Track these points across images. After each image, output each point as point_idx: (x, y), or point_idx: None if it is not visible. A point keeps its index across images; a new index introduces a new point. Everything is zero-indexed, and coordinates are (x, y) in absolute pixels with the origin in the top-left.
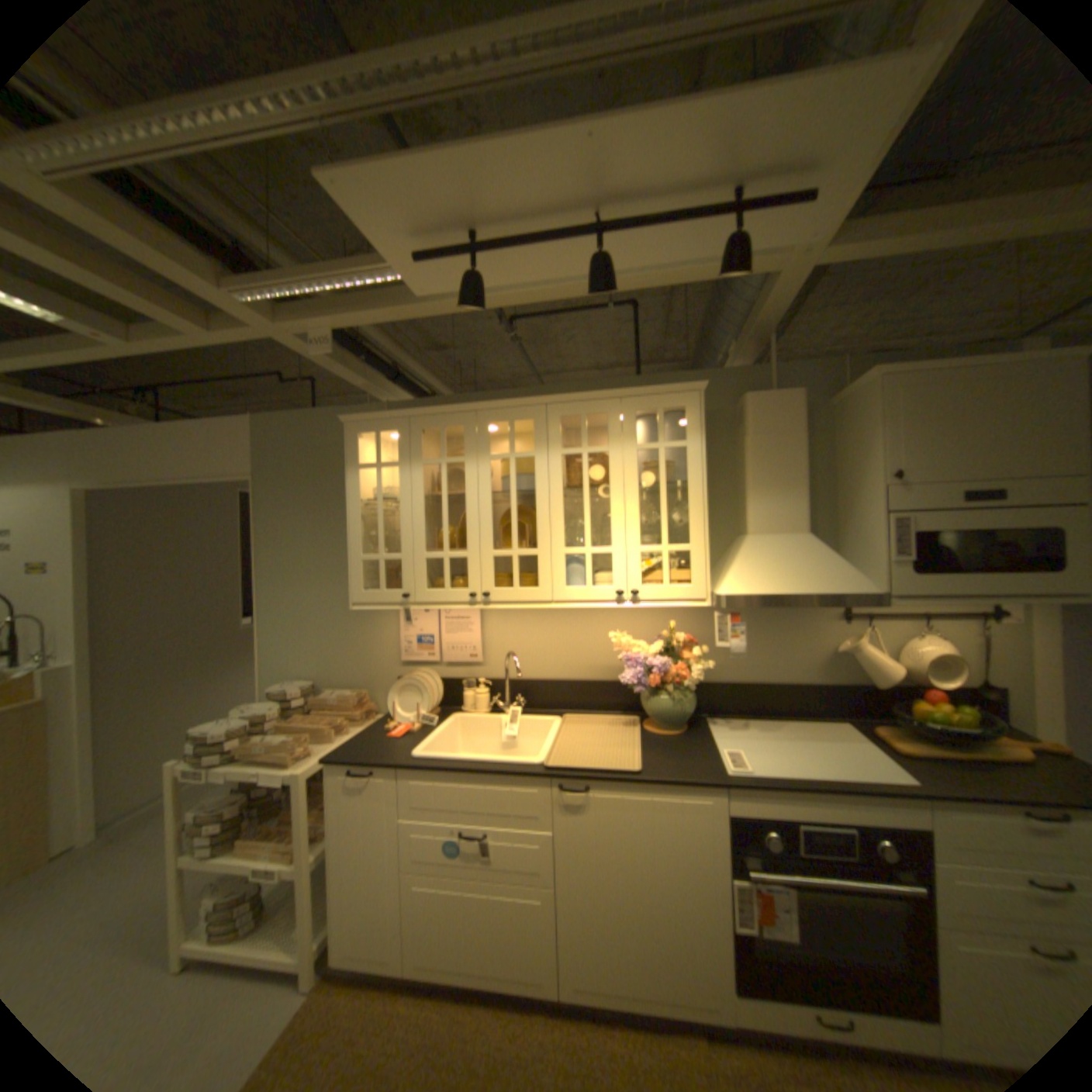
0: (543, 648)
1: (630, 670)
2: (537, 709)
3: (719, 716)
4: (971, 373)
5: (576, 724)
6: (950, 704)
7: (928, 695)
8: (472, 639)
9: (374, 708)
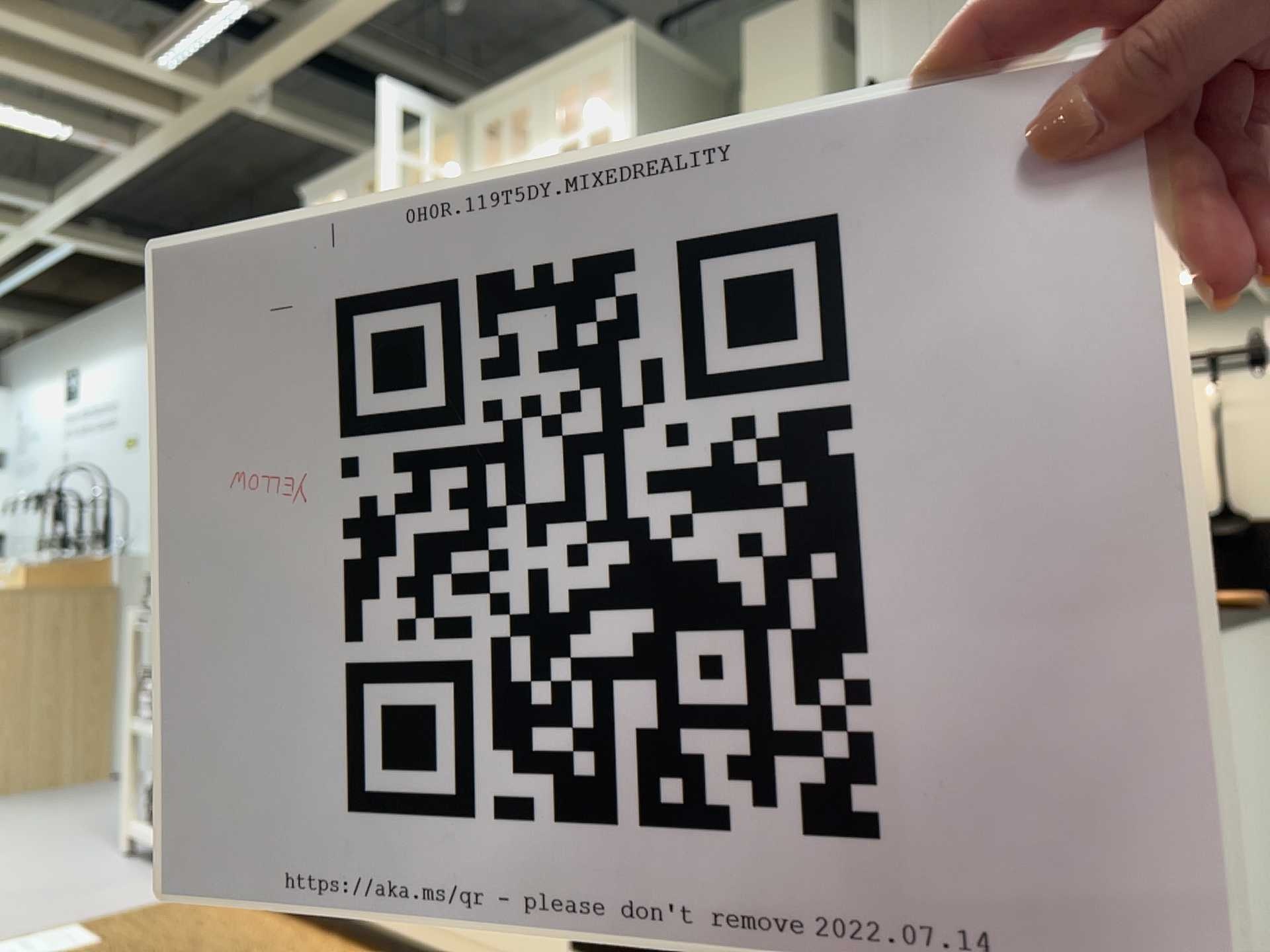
0: None
1: None
2: None
3: None
4: None
5: None
6: None
7: None
8: None
9: None
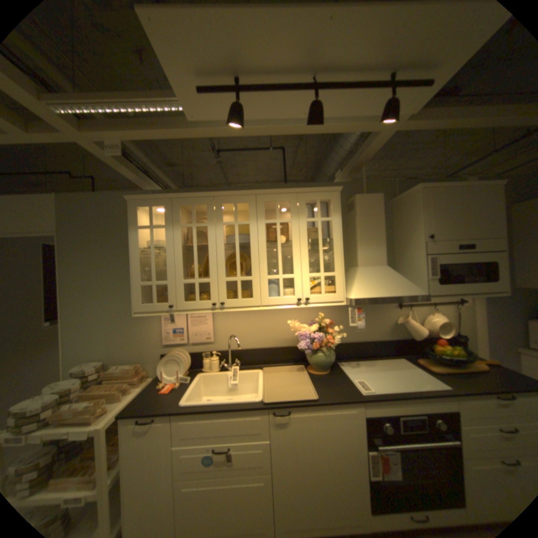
0: (249, 331)
1: (301, 341)
2: (246, 365)
3: (343, 360)
4: (460, 189)
5: (271, 373)
6: (450, 346)
7: (436, 341)
8: (207, 328)
9: (145, 375)
